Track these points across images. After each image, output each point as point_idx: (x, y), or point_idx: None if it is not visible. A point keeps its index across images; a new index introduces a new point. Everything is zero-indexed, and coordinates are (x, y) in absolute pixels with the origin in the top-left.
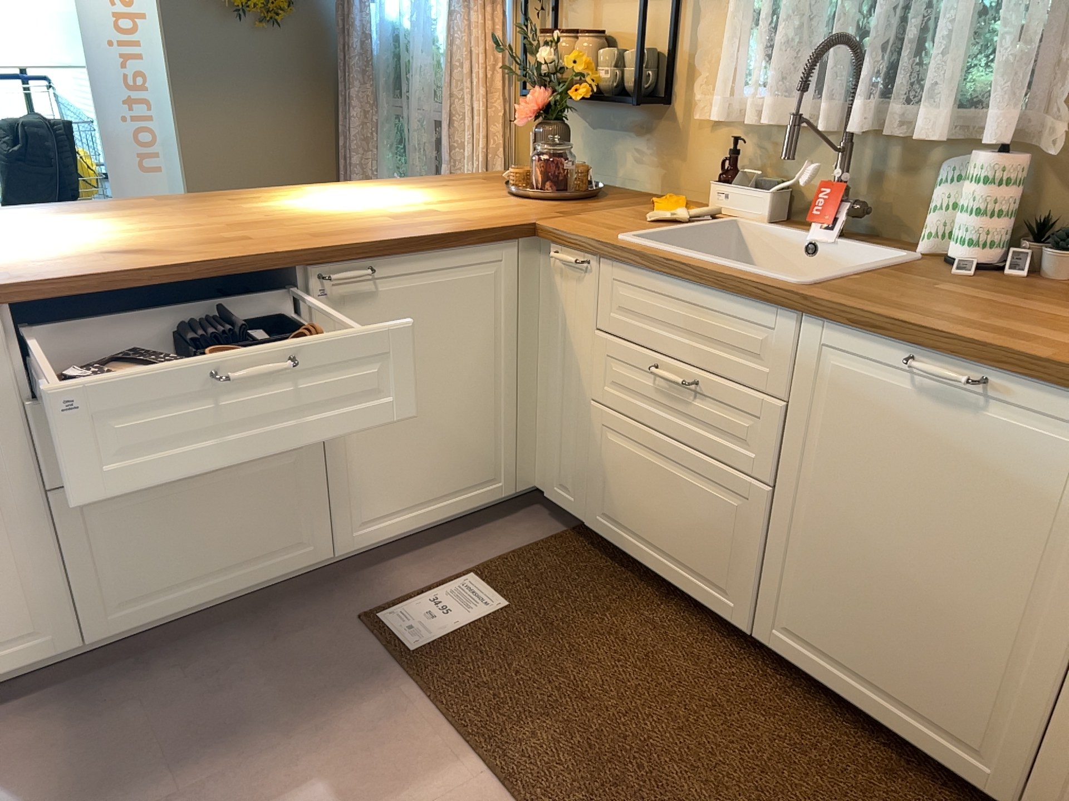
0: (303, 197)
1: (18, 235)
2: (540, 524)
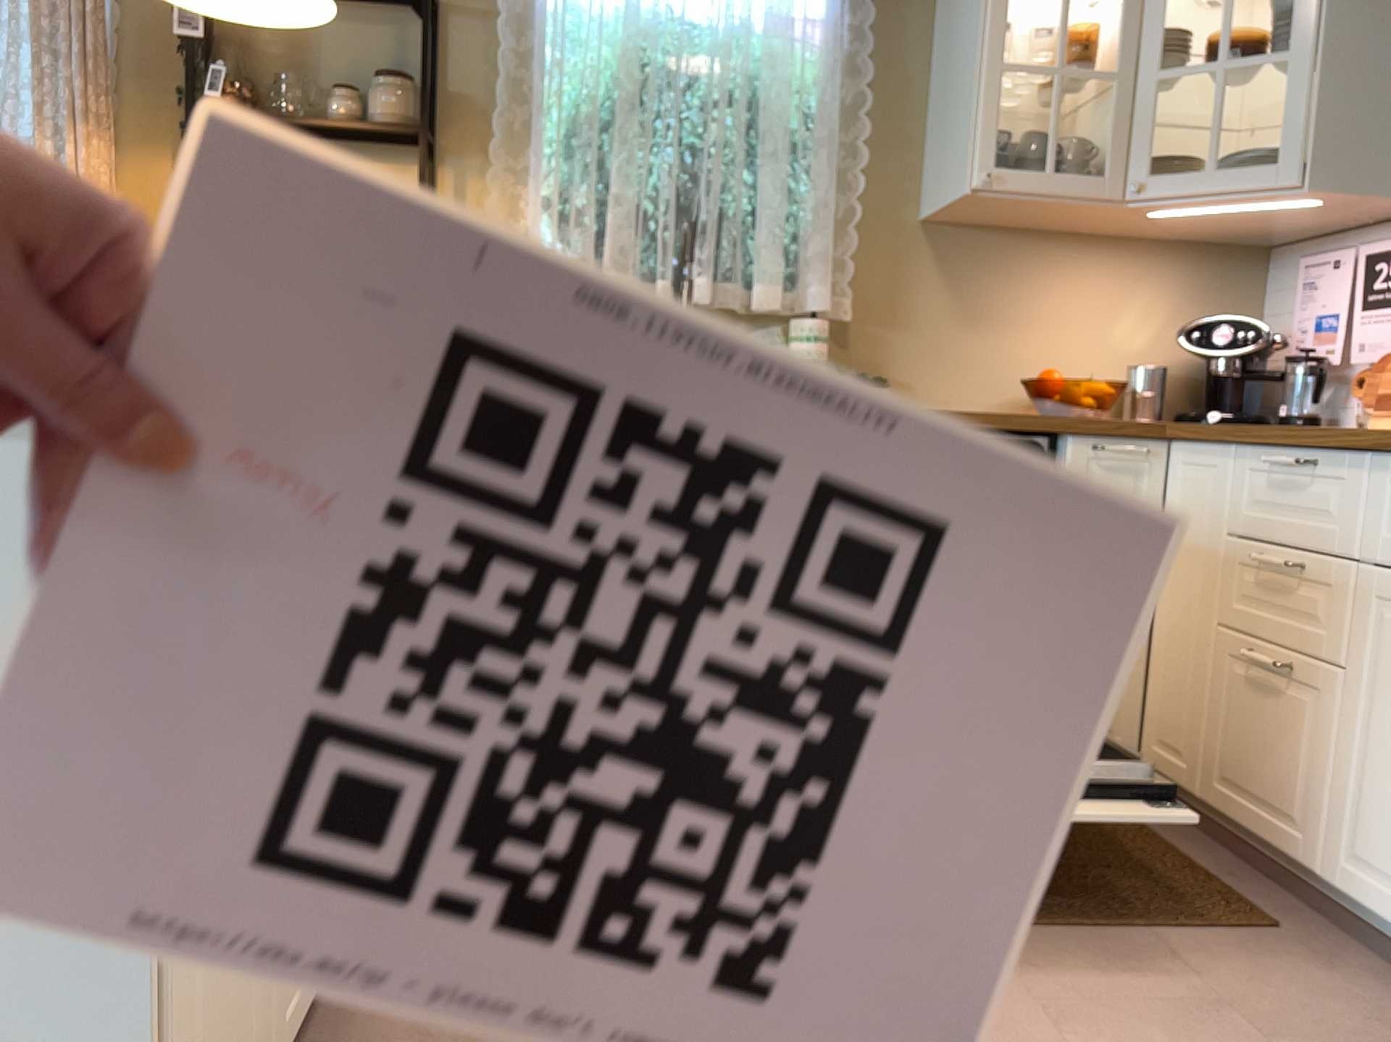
0: None
1: None
2: None
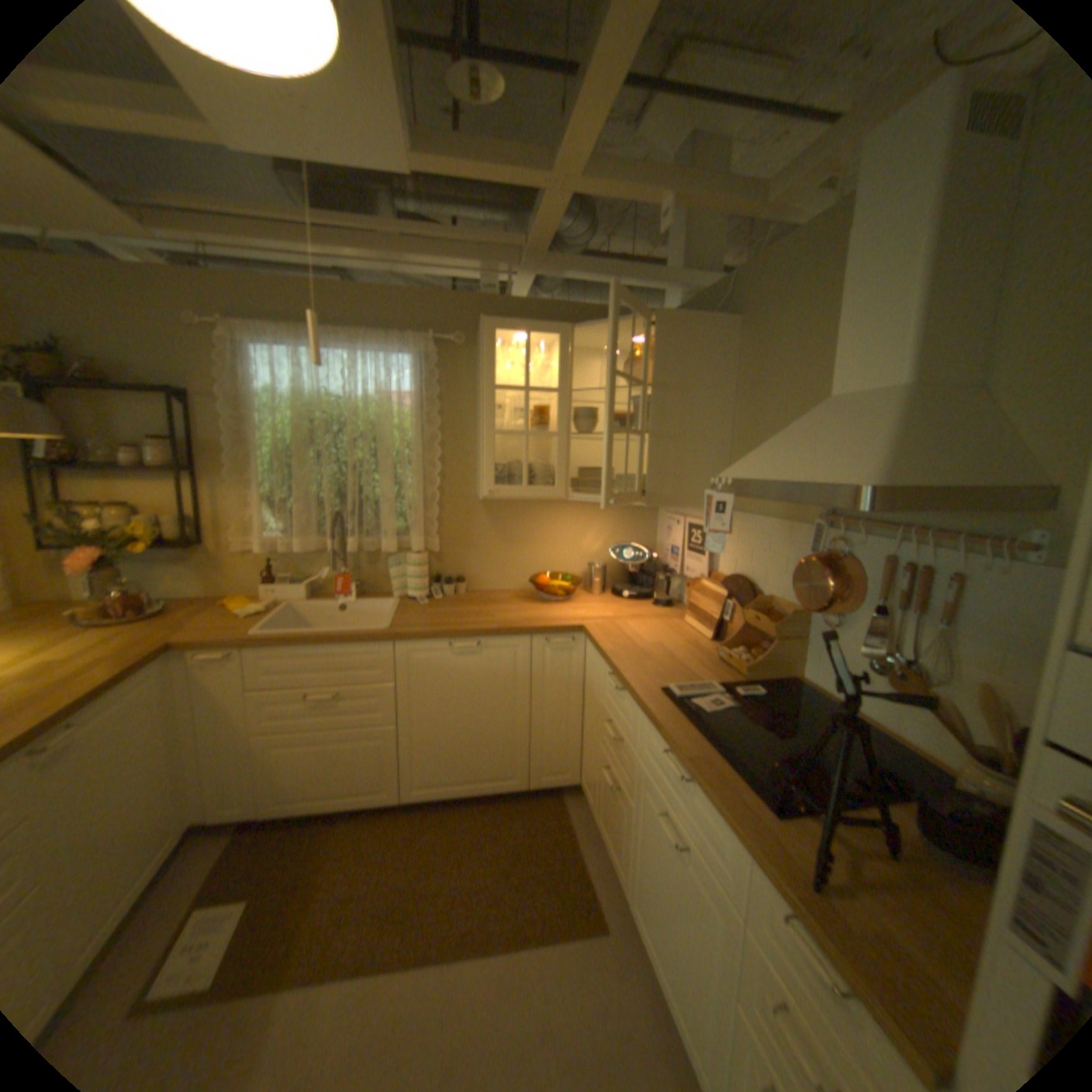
0: None
1: None
2: (206, 851)
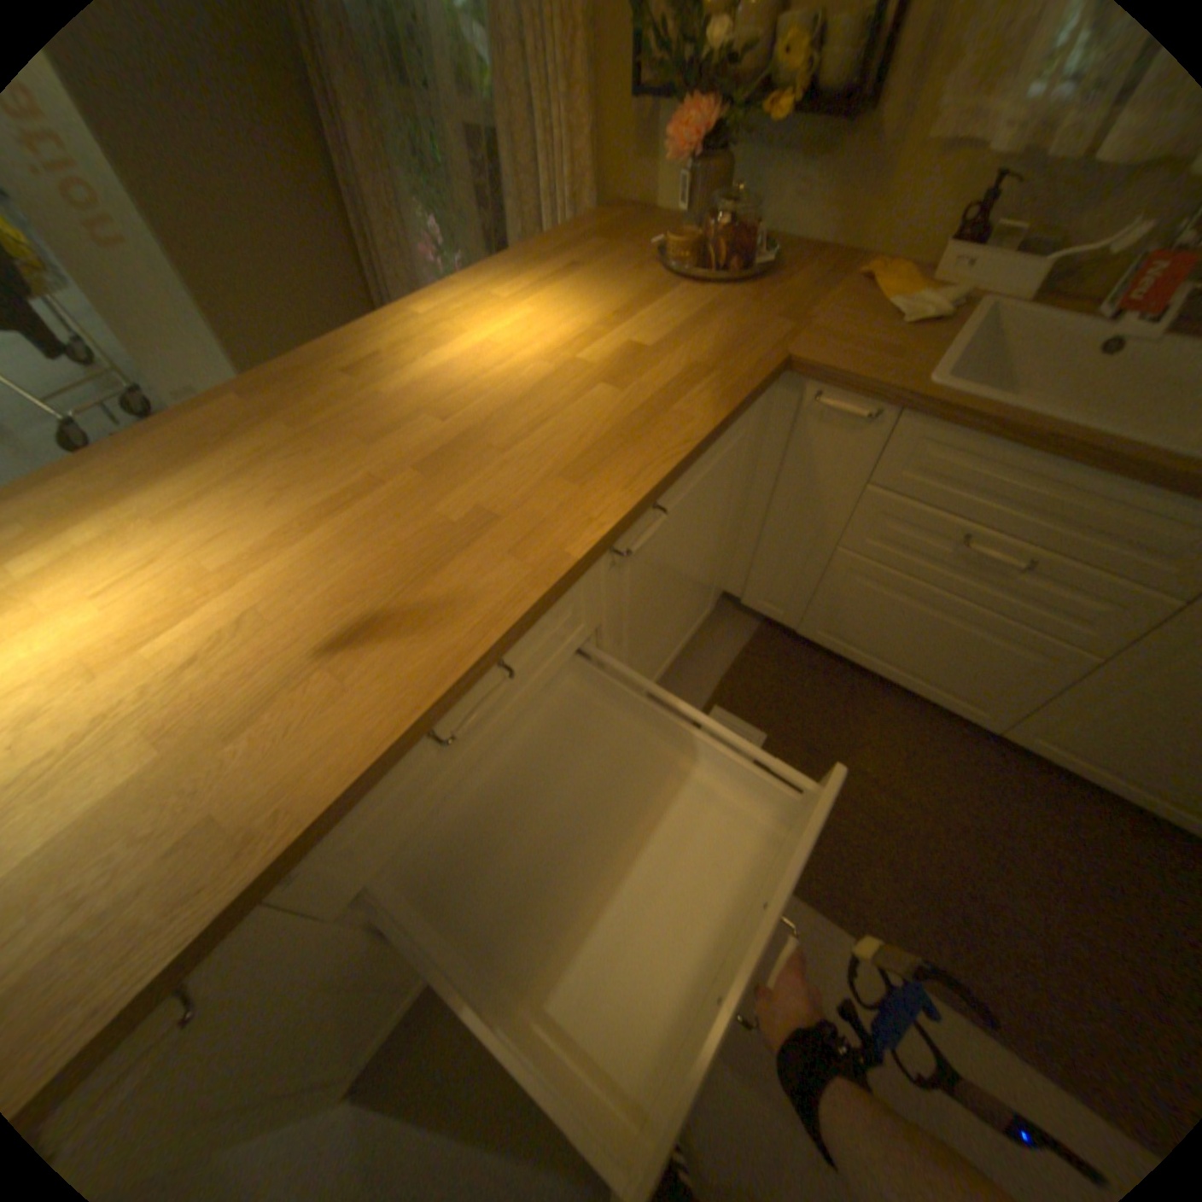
0: (434, 338)
1: (101, 601)
2: (735, 623)
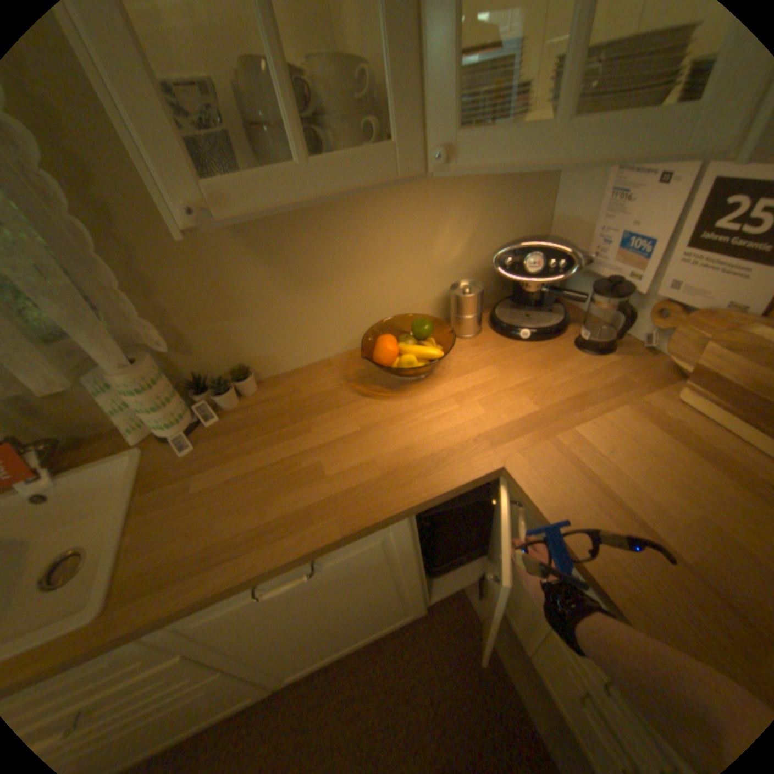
0: None
1: None
2: None
